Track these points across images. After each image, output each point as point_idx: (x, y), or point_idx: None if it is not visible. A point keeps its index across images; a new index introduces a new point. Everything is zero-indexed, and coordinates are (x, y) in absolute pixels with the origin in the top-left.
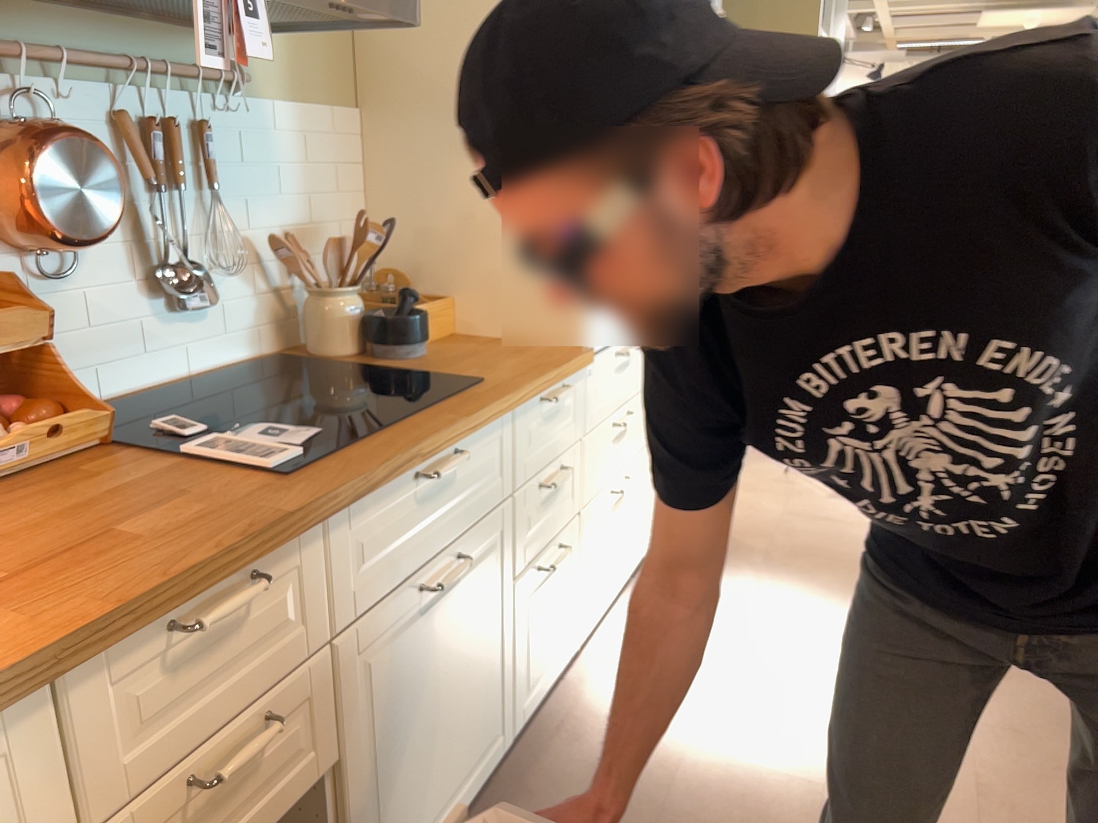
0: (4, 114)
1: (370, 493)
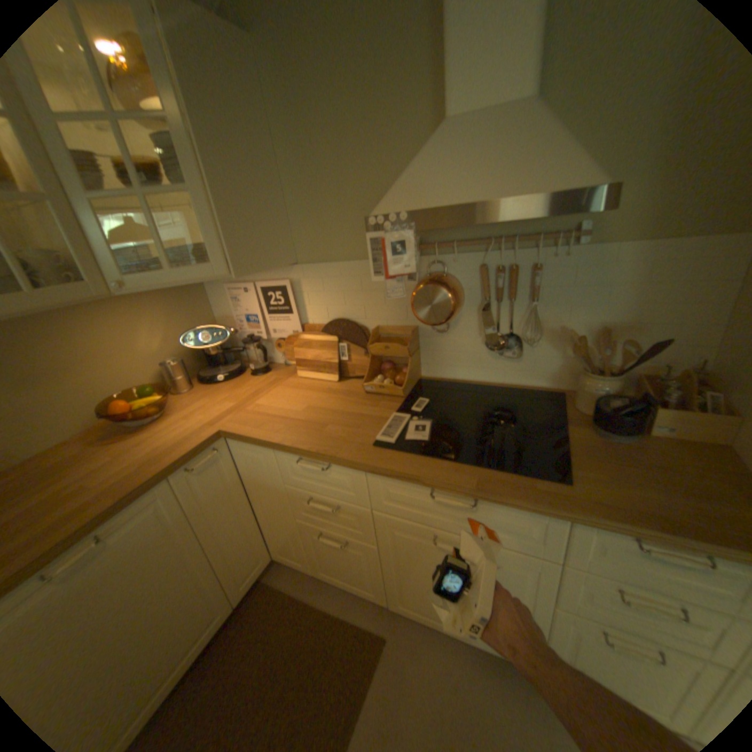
0: (434, 270)
1: (388, 476)
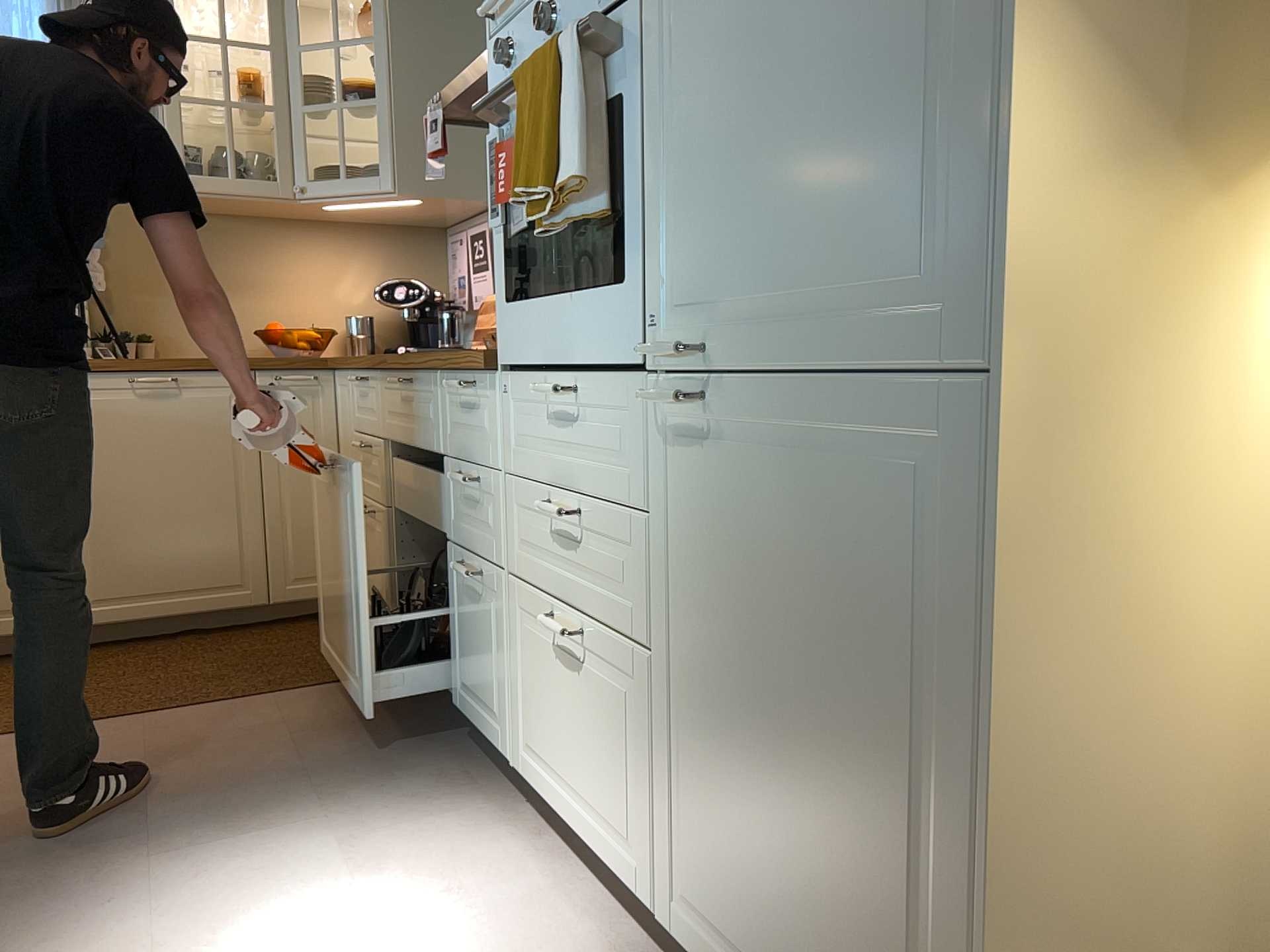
0: None
1: (380, 368)
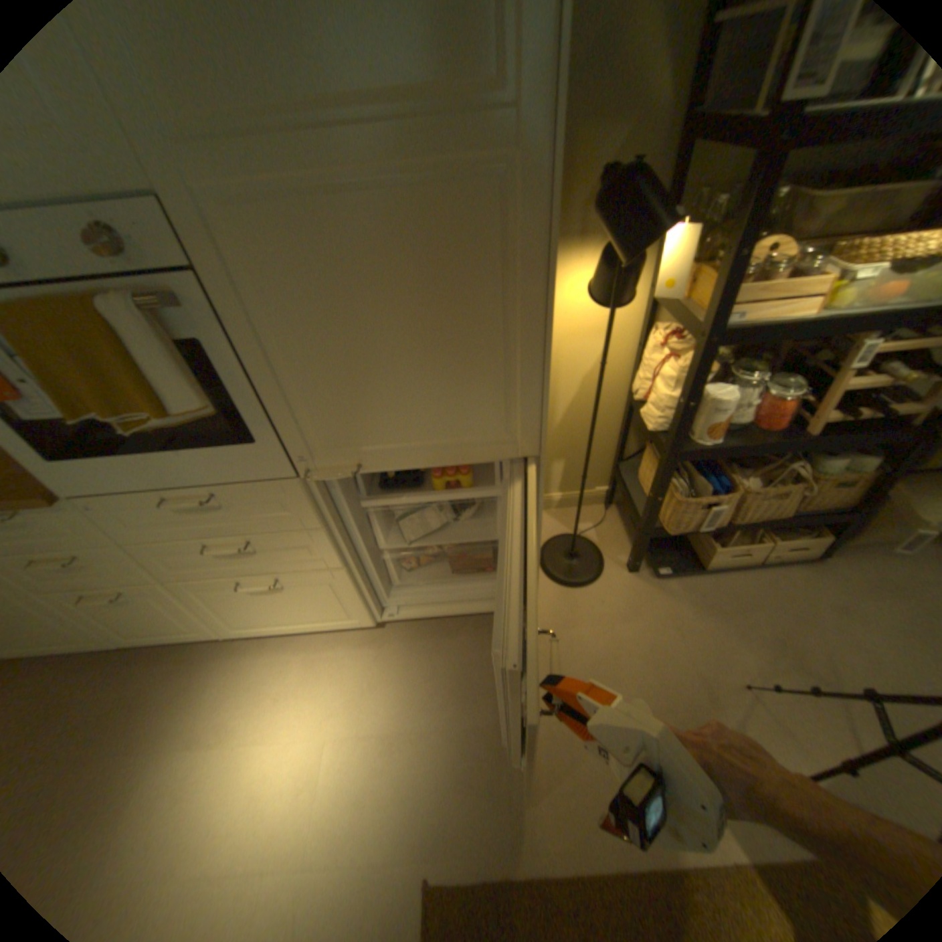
0: None
1: None
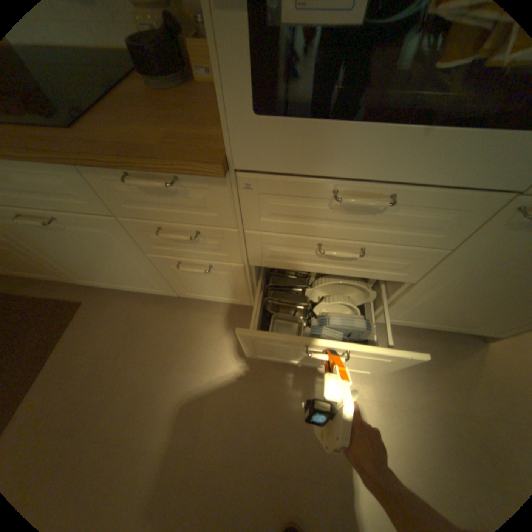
0: None
1: None
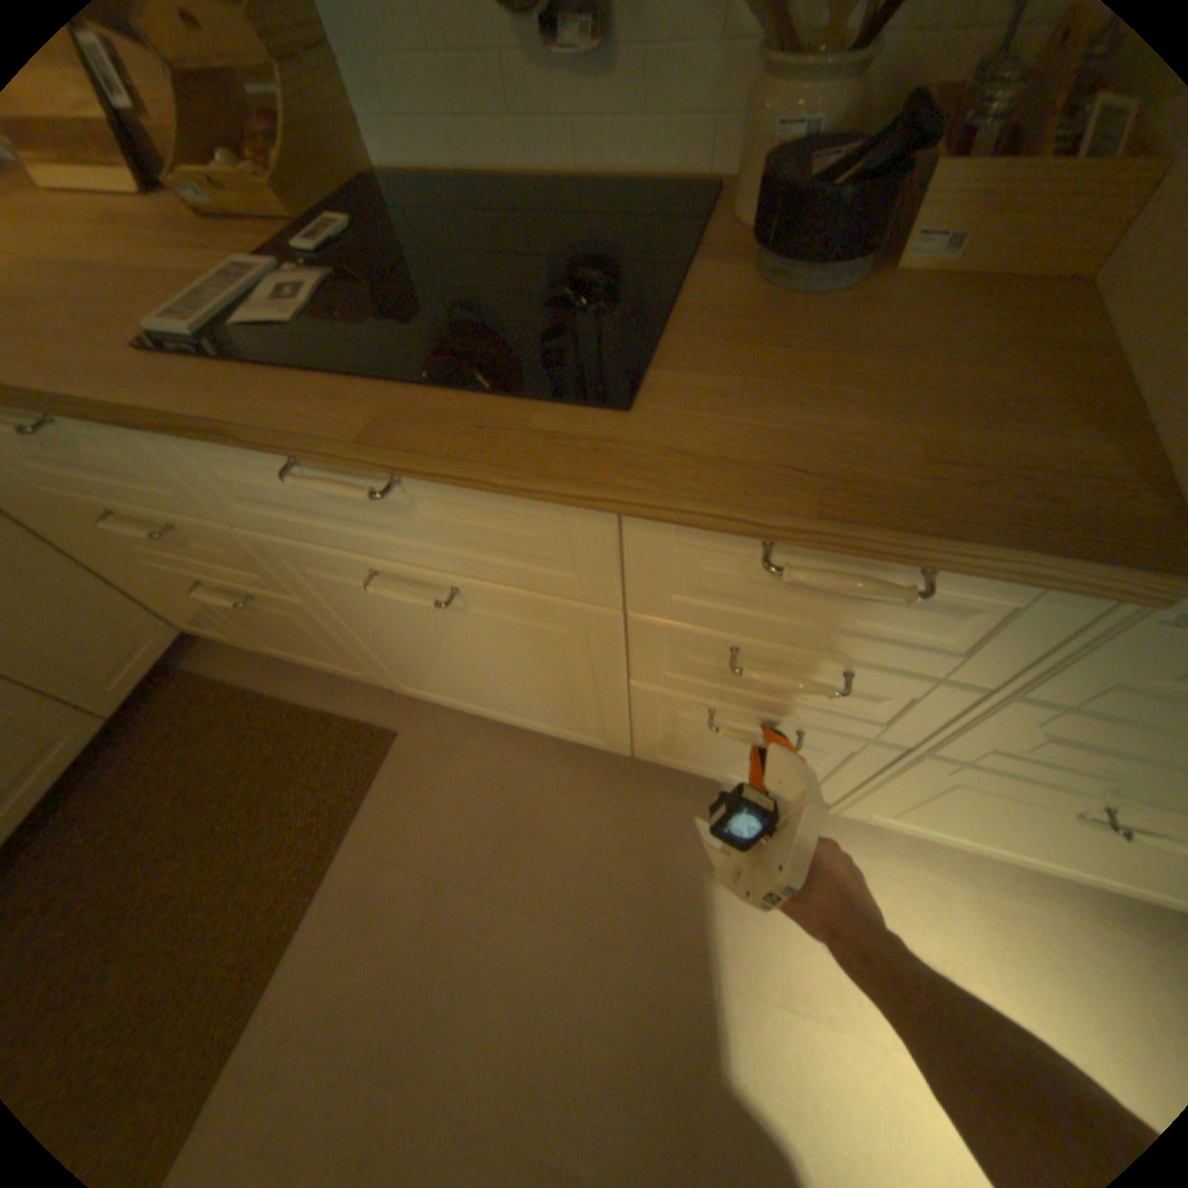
0: None
1: (167, 429)
